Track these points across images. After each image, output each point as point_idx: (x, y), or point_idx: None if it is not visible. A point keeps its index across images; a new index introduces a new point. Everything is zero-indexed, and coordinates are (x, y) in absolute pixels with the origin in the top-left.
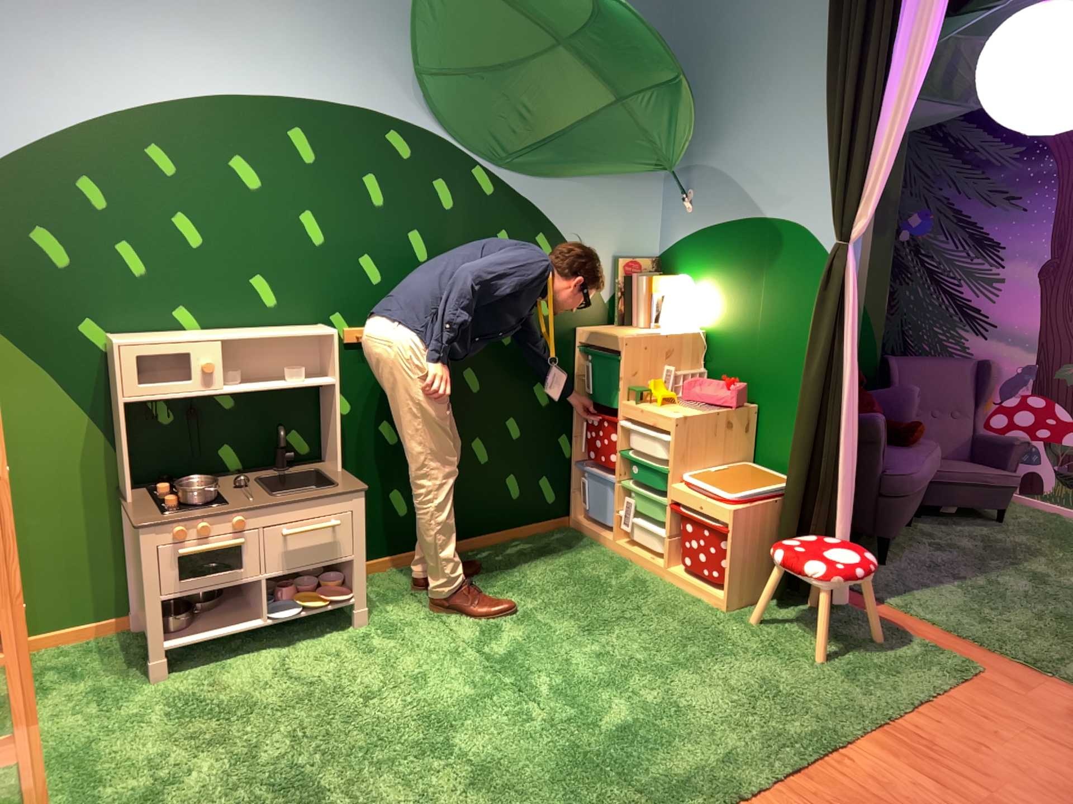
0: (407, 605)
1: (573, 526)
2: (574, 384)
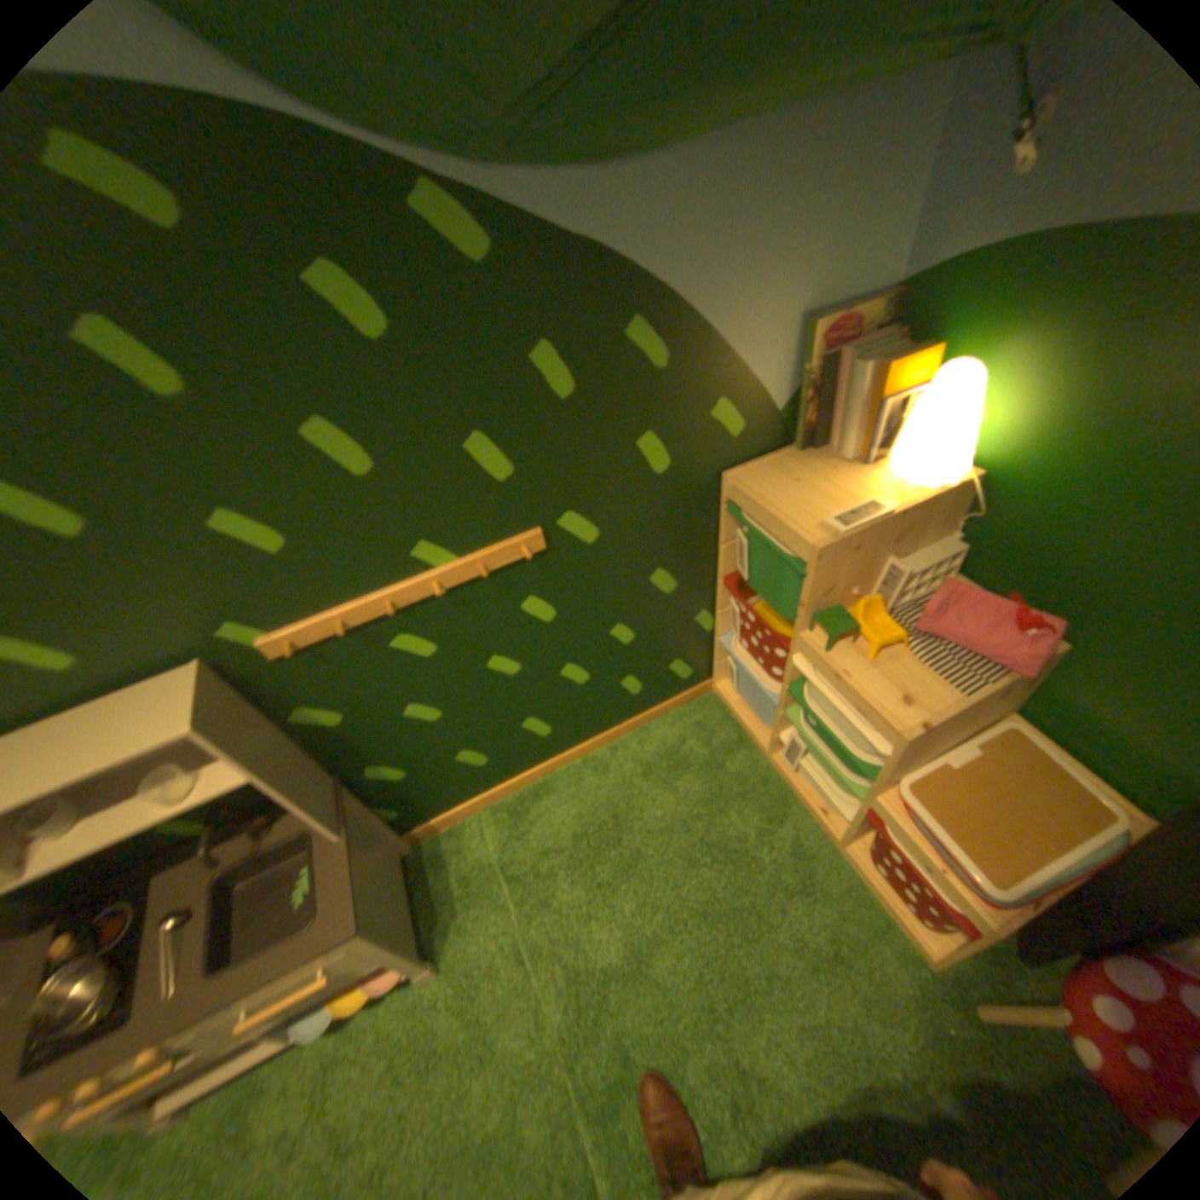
0: (493, 914)
1: (716, 691)
2: (717, 553)
